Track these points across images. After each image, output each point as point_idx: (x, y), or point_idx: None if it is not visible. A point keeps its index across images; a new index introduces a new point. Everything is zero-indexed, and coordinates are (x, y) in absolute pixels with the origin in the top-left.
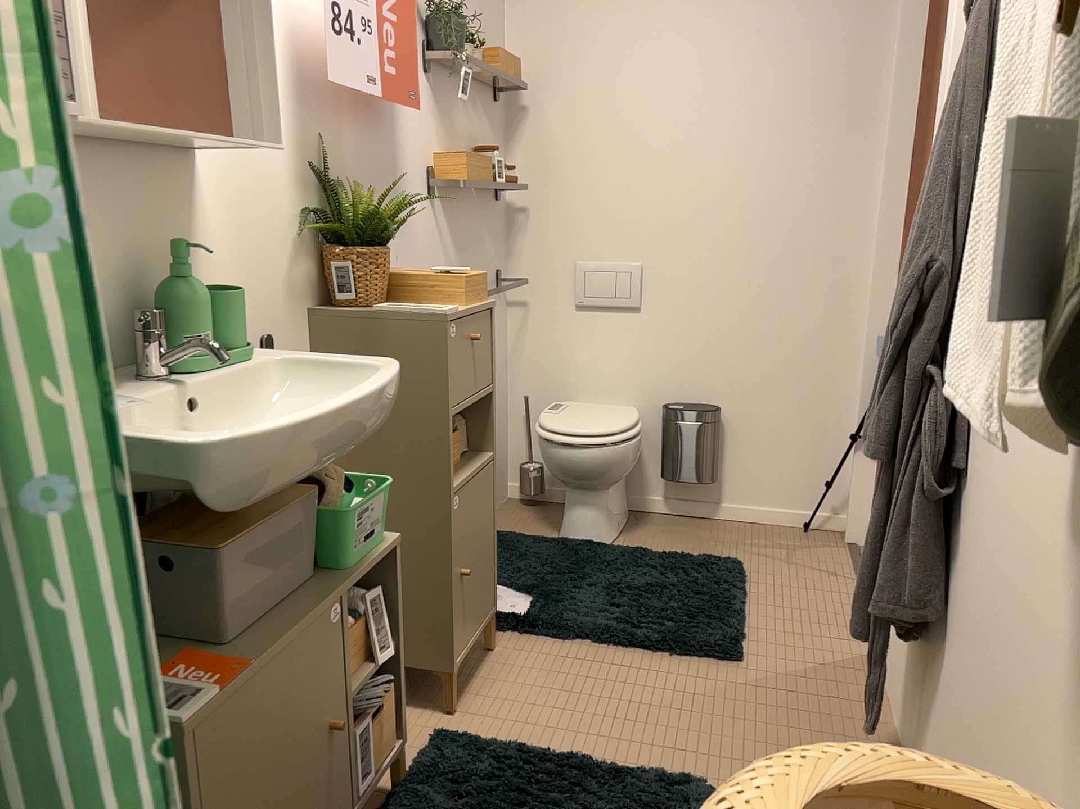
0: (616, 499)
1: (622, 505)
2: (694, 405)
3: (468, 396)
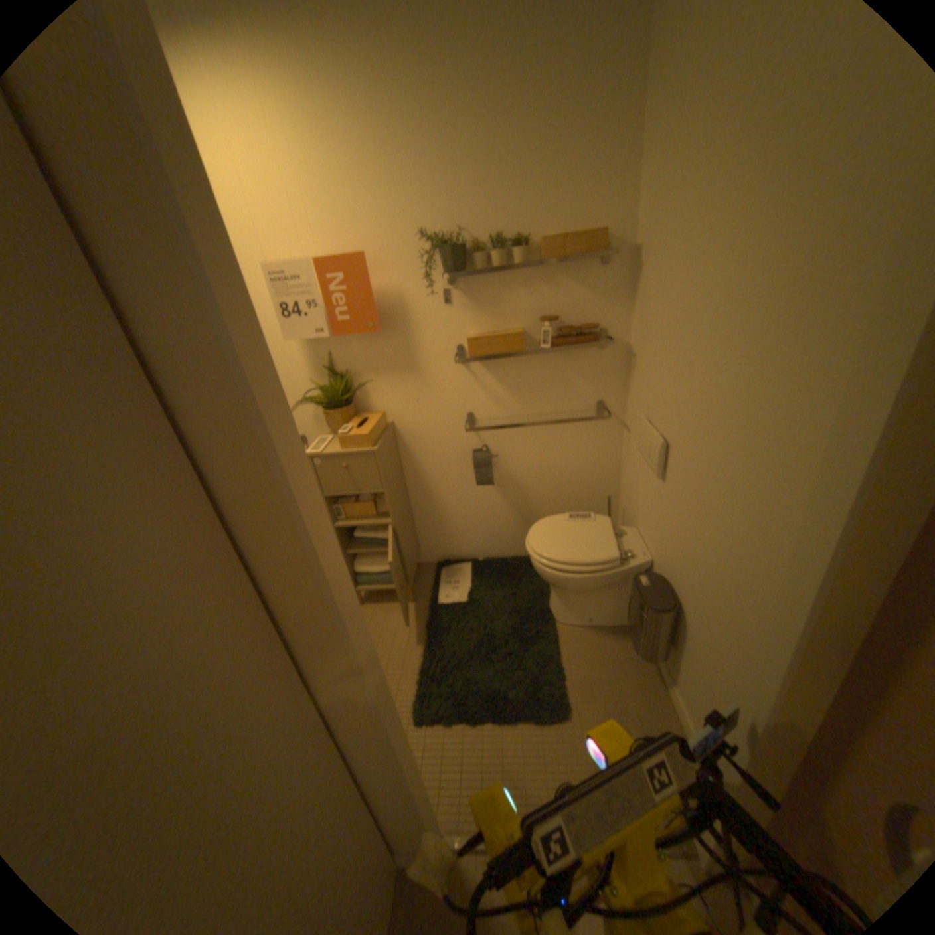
0: (587, 603)
1: (604, 612)
2: (660, 592)
3: (344, 492)
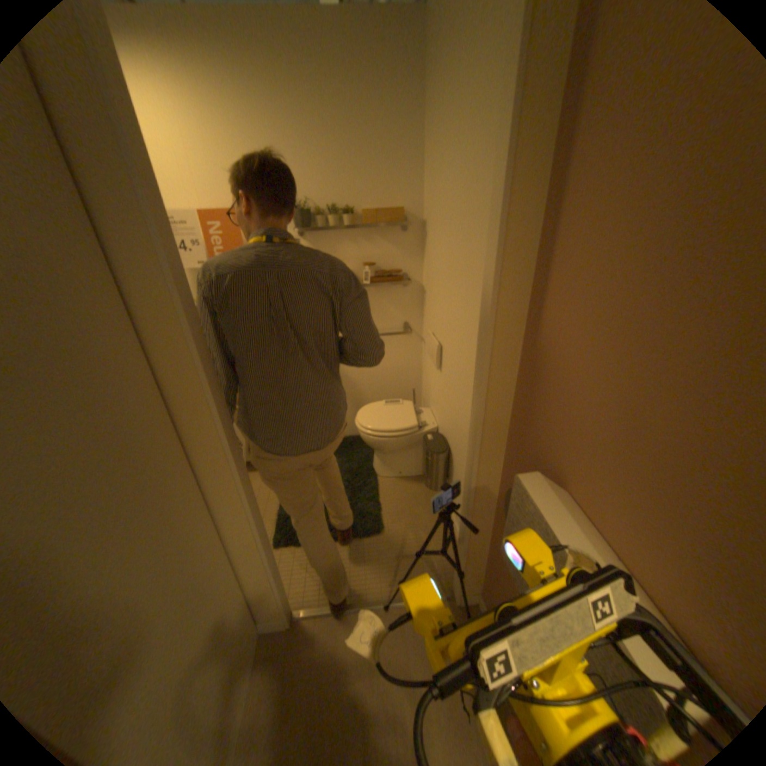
0: (397, 461)
1: (409, 466)
2: (438, 443)
3: None
